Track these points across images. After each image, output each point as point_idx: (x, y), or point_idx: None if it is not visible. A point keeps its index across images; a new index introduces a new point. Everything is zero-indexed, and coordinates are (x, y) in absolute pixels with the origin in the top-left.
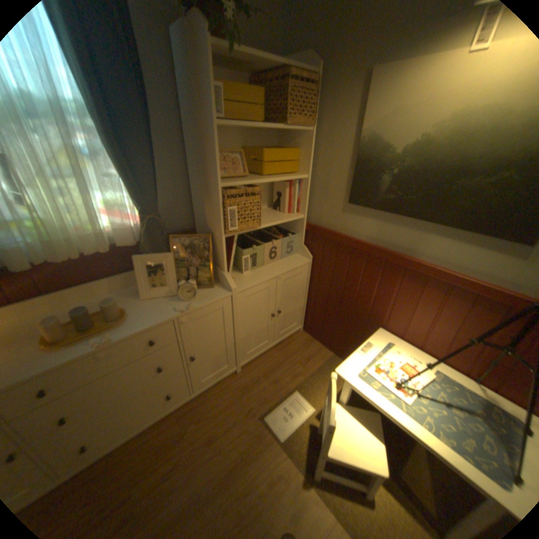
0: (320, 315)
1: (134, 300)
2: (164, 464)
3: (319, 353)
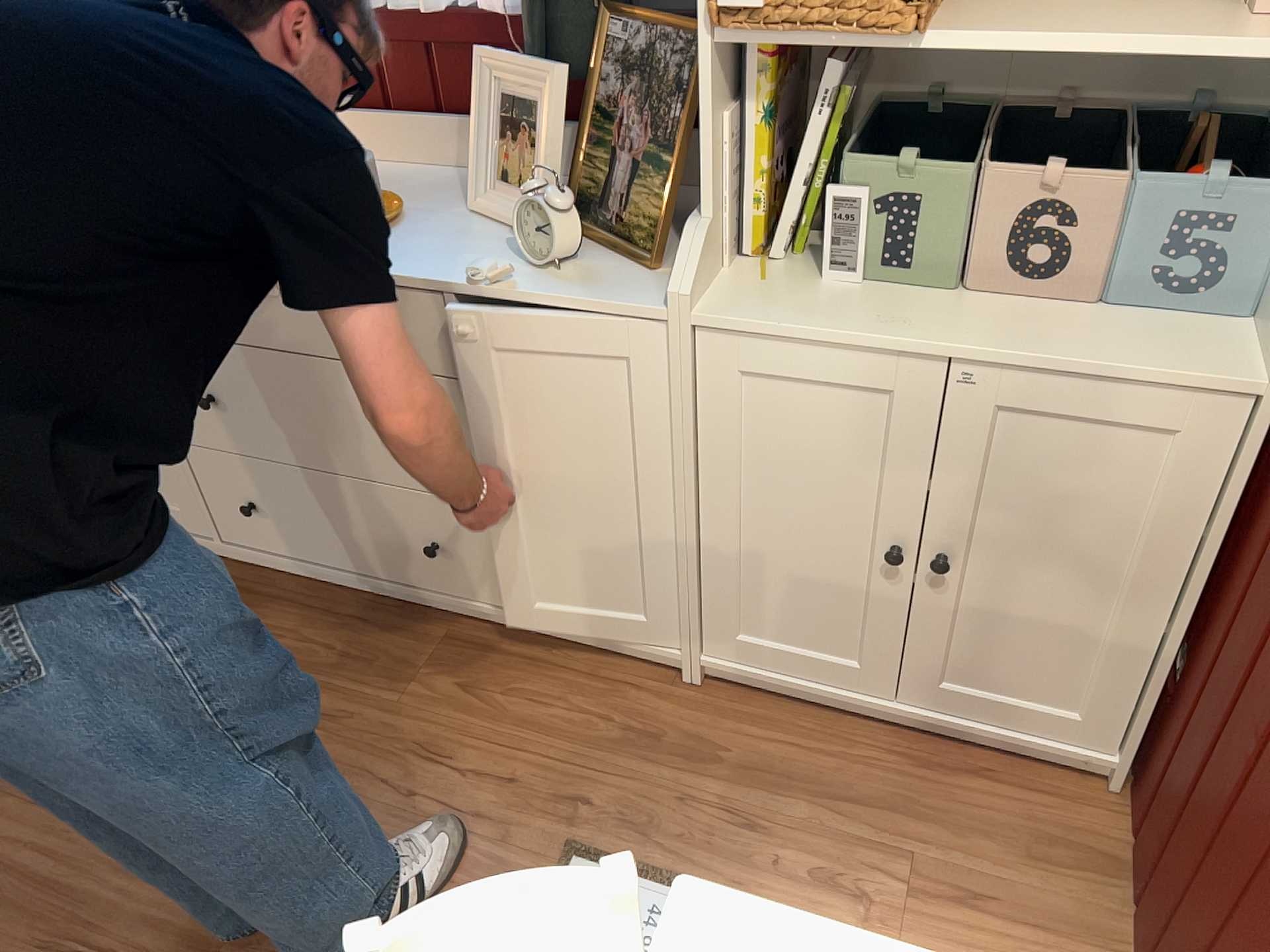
0: (1196, 762)
1: (461, 204)
2: (328, 693)
3: (1065, 934)
